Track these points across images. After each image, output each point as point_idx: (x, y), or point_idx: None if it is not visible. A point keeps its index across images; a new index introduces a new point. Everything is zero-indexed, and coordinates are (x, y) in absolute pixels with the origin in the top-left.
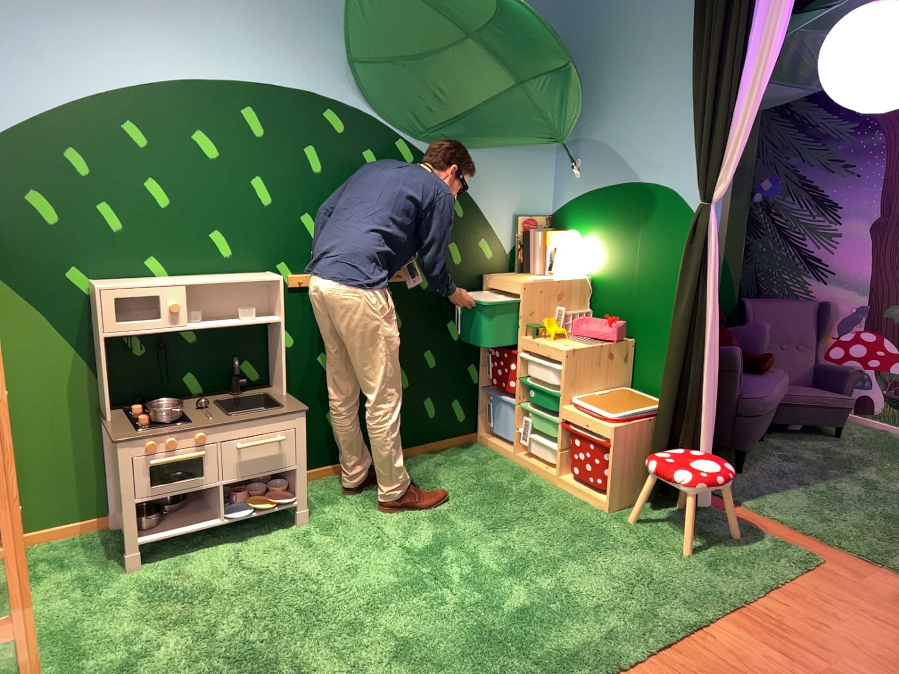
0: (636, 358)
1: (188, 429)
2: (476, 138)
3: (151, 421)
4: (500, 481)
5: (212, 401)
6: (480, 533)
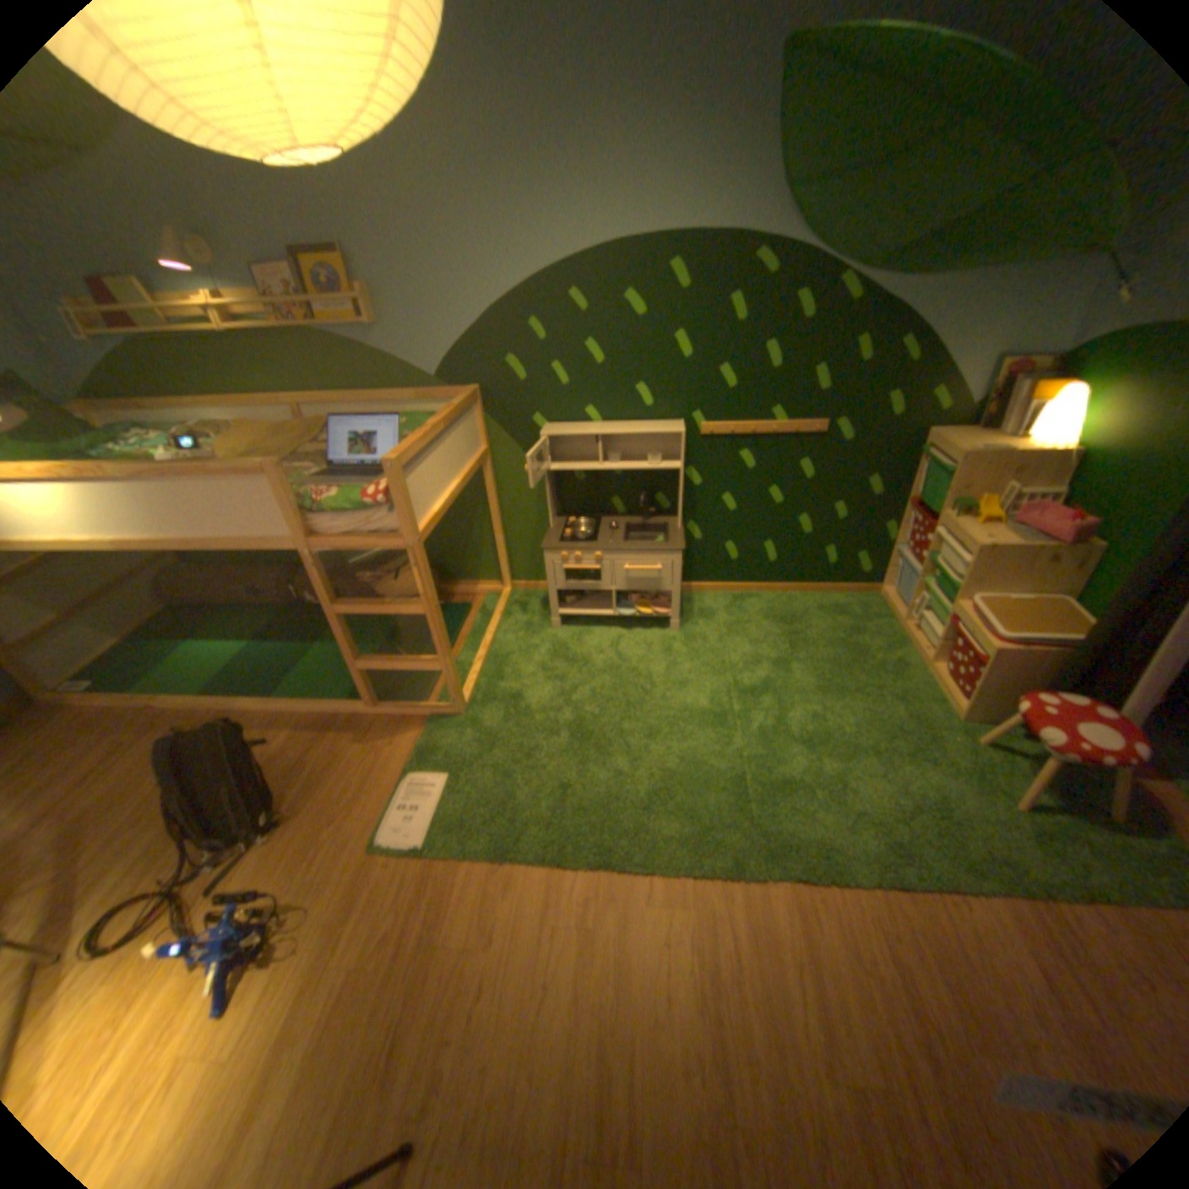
0: (1098, 568)
1: (589, 550)
2: (957, 259)
3: (571, 537)
4: (869, 644)
5: (624, 525)
6: (808, 693)
